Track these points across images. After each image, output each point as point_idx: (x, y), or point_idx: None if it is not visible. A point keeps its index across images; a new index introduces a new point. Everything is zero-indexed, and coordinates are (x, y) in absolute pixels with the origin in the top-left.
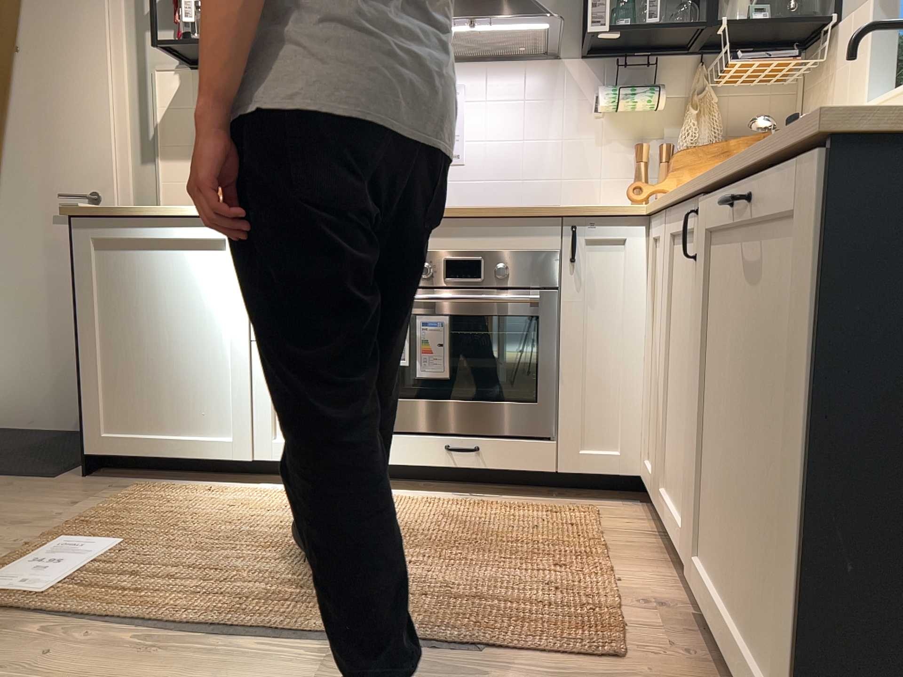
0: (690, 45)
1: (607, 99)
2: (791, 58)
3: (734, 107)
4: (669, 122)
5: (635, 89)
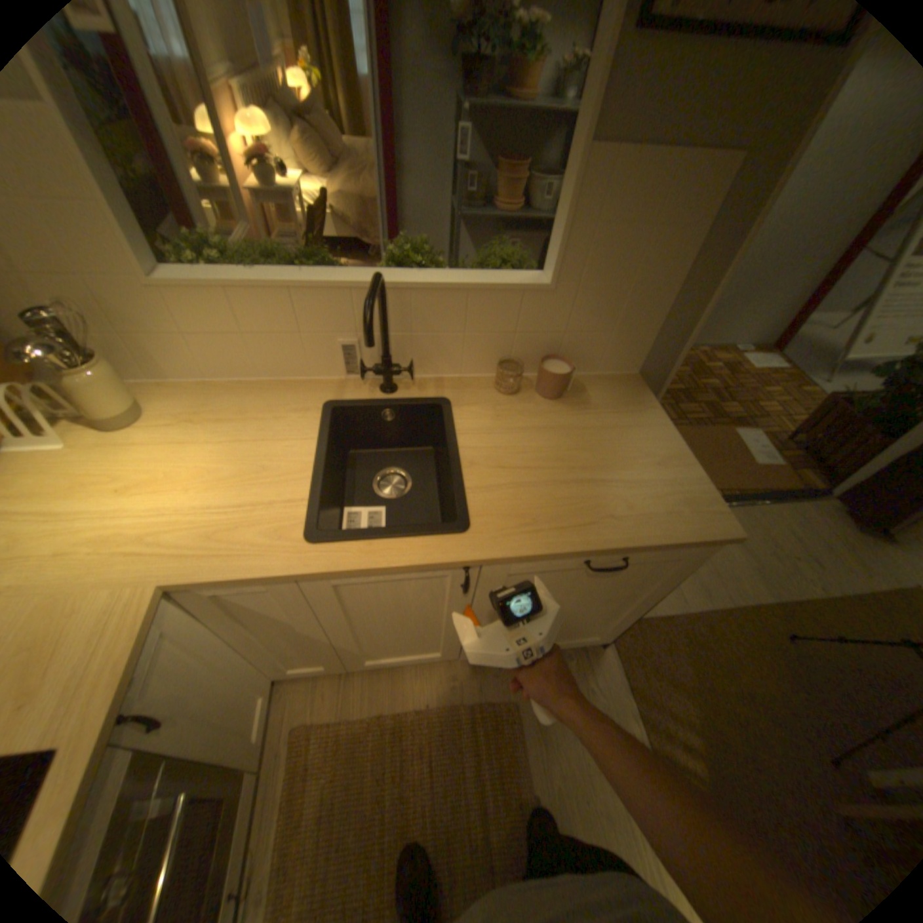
0: None
1: None
2: None
3: None
4: None
5: None
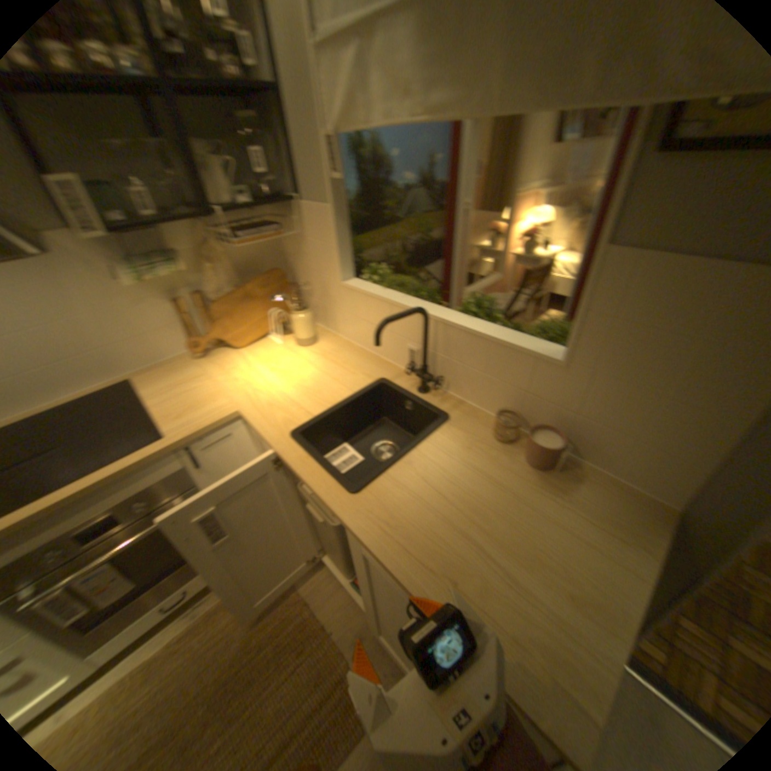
0: (179, 208)
1: (119, 268)
2: (273, 229)
3: (232, 246)
4: (186, 269)
5: (148, 261)
